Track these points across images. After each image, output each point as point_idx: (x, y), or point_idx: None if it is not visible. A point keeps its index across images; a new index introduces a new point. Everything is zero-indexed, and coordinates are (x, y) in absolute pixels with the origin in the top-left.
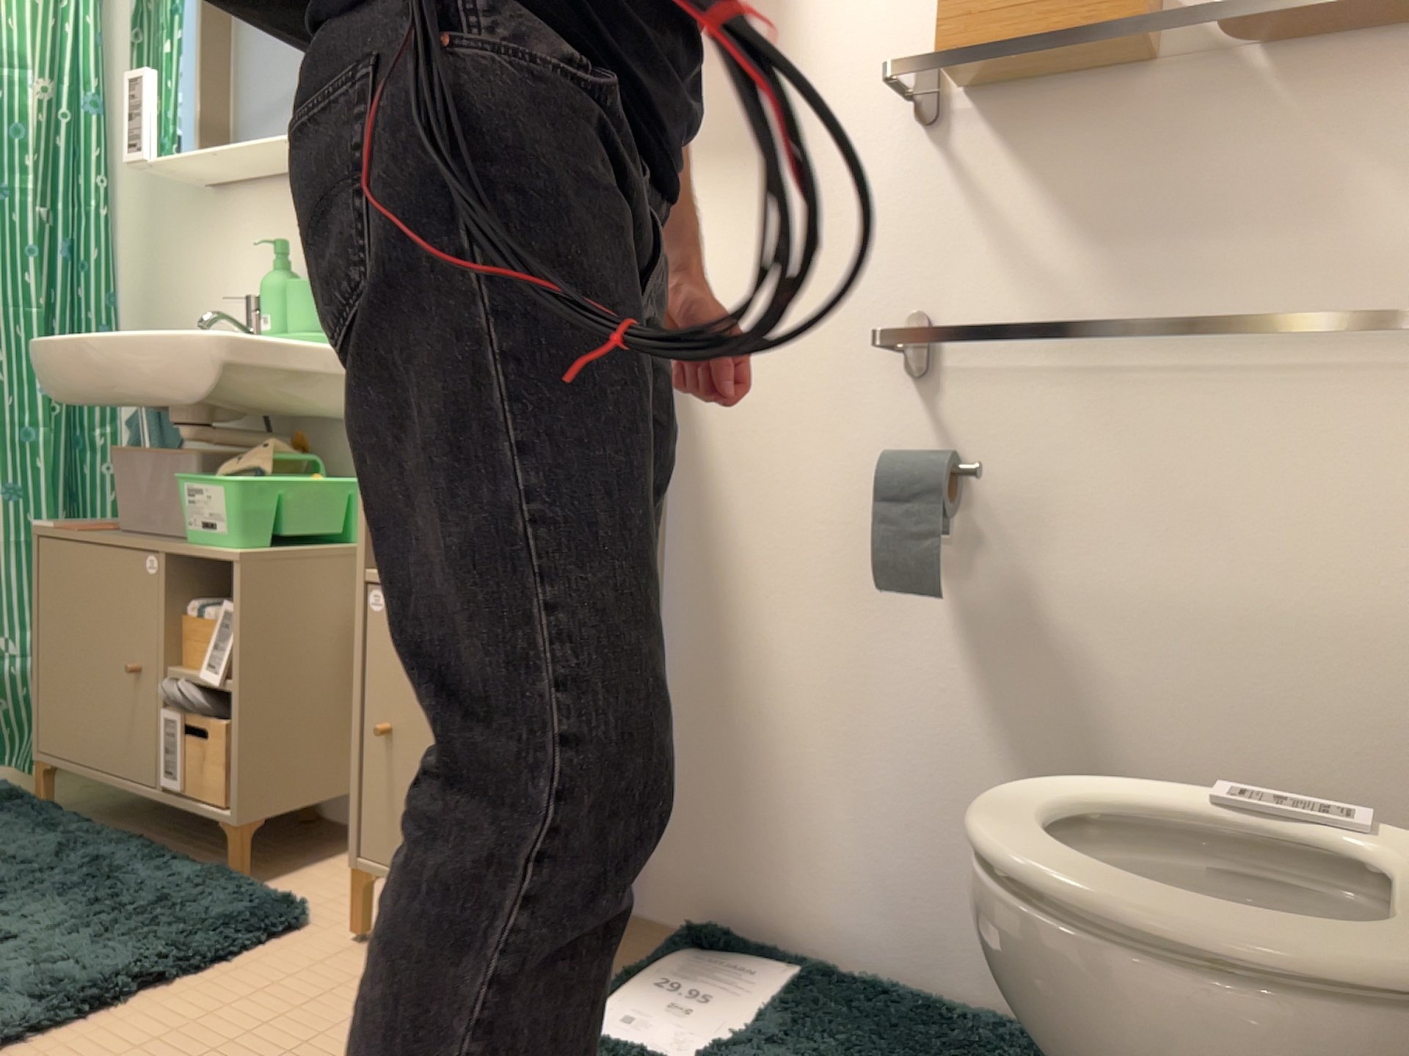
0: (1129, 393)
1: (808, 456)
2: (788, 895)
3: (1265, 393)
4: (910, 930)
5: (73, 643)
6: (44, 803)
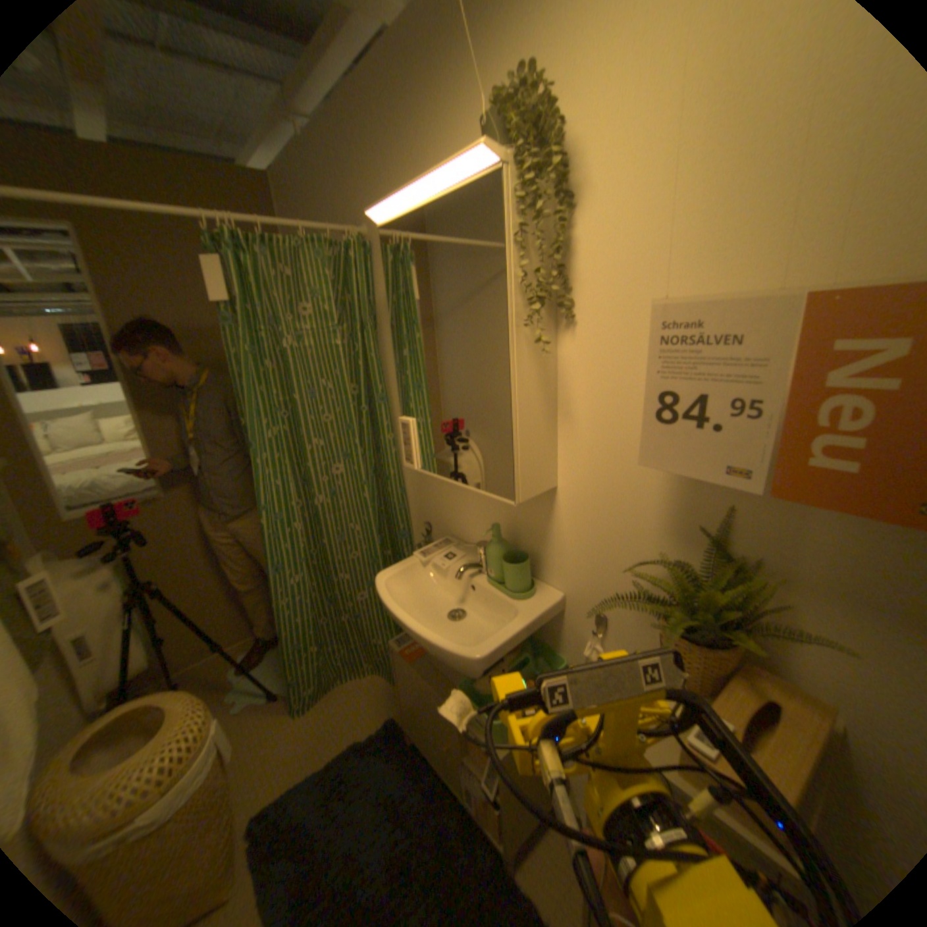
0: None
1: None
2: None
3: None
4: None
5: (408, 702)
6: (405, 756)
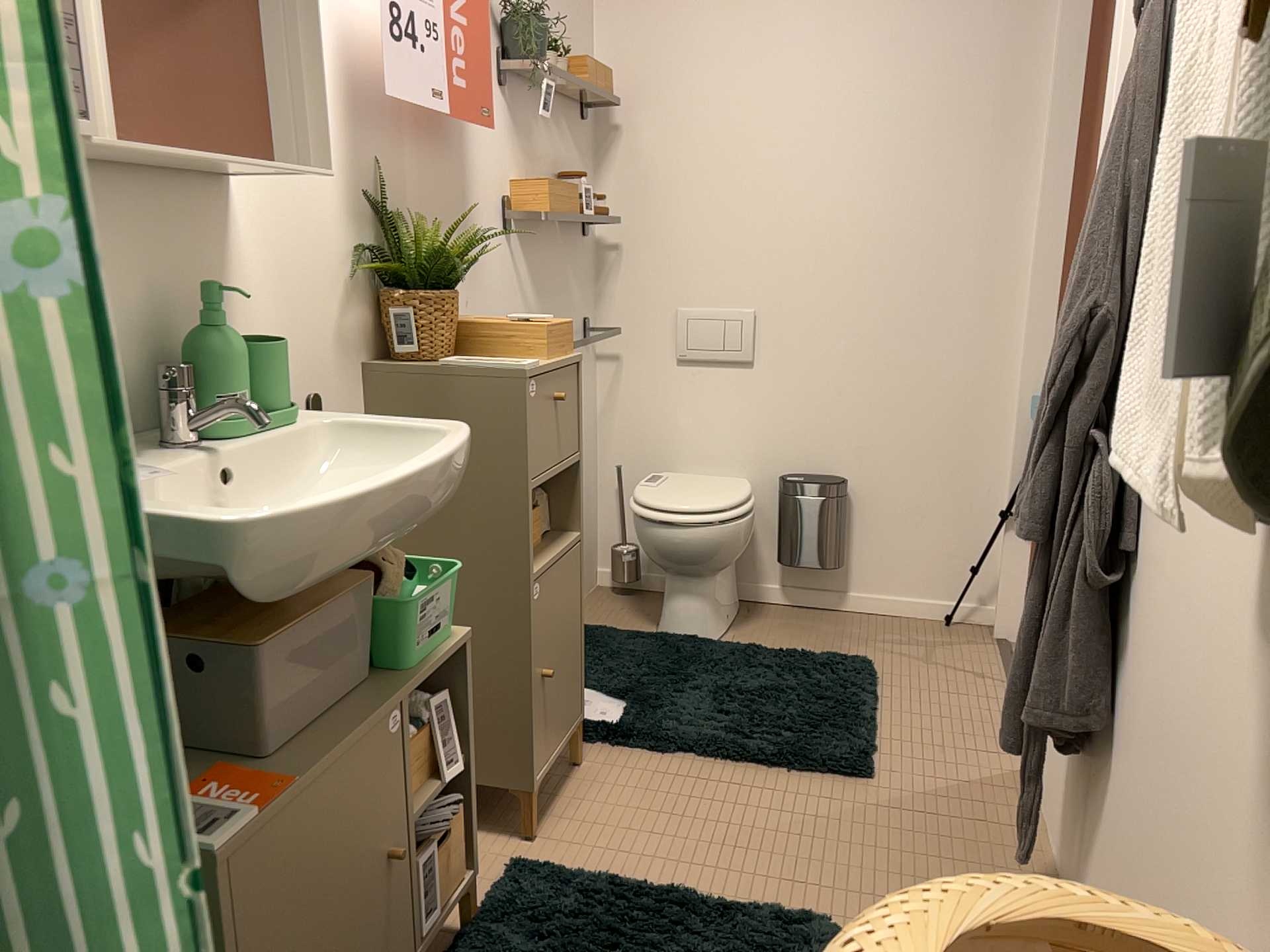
0: None
1: None
2: None
3: None
4: None
5: None
6: None
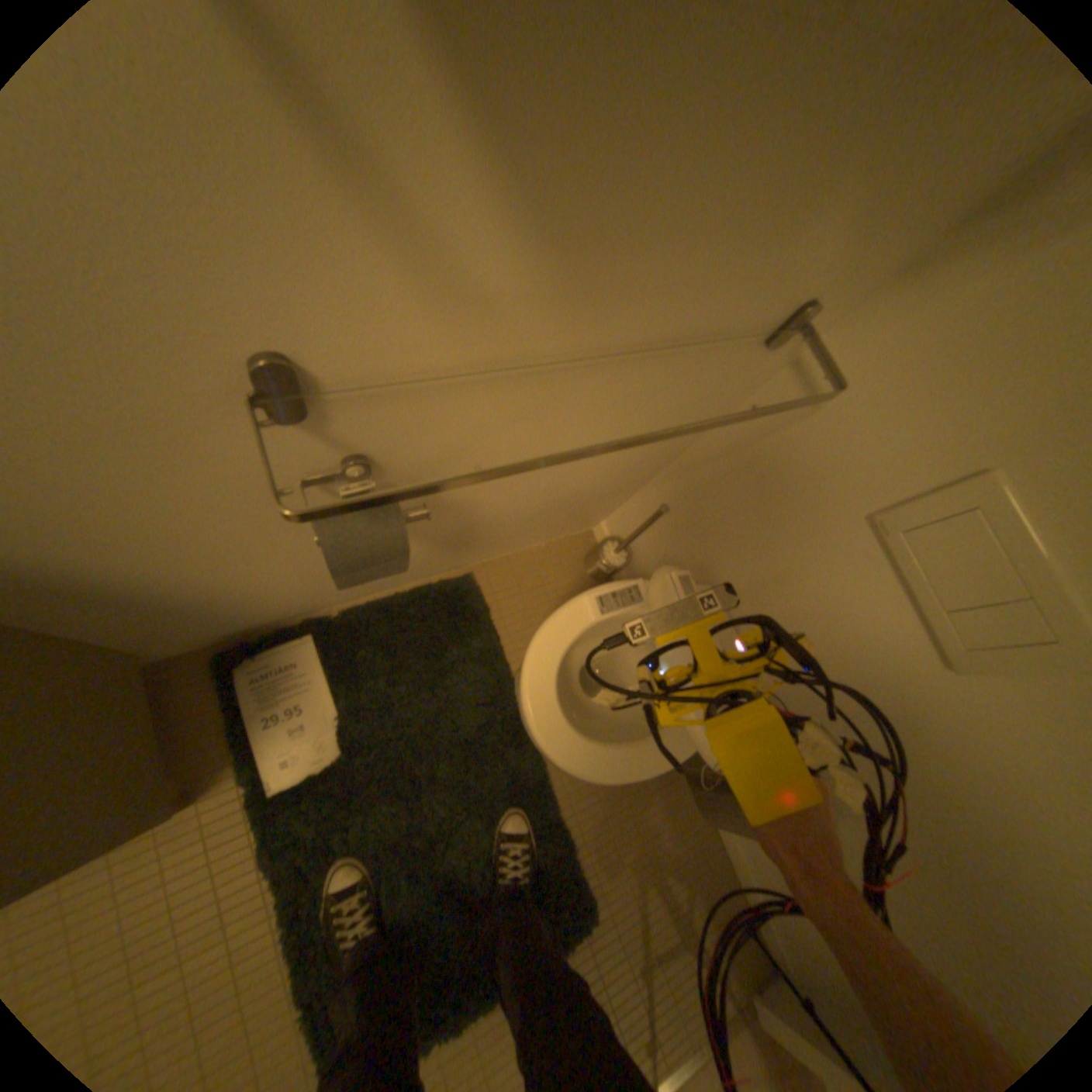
0: (551, 385)
1: (136, 501)
2: (274, 617)
3: (652, 370)
4: (362, 591)
5: None
6: None
